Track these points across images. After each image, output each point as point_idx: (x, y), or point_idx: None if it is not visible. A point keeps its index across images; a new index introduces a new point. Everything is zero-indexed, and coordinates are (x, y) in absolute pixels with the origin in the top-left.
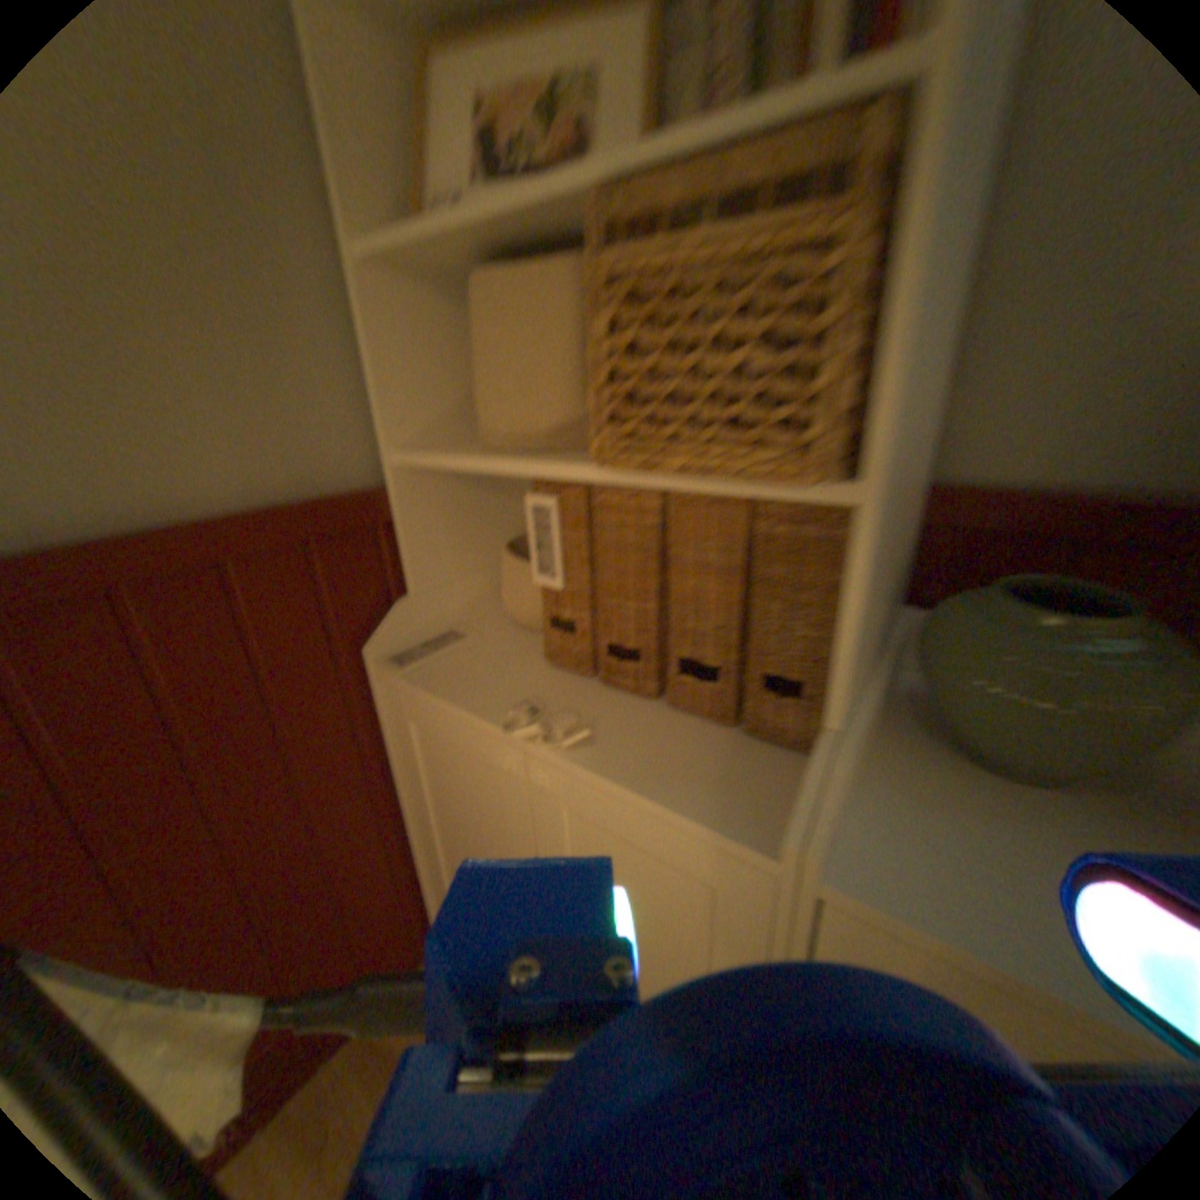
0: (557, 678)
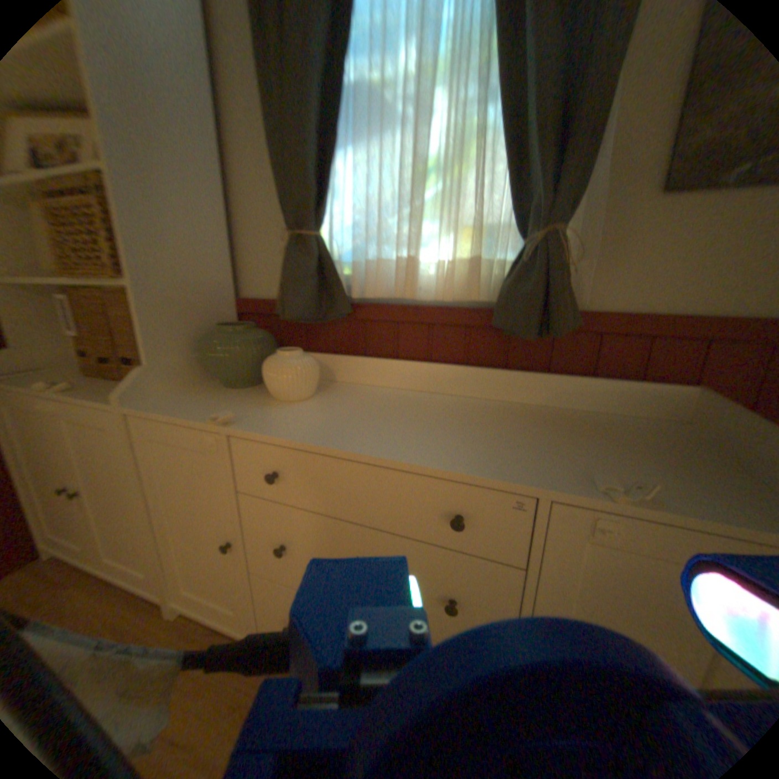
0: (80, 379)
